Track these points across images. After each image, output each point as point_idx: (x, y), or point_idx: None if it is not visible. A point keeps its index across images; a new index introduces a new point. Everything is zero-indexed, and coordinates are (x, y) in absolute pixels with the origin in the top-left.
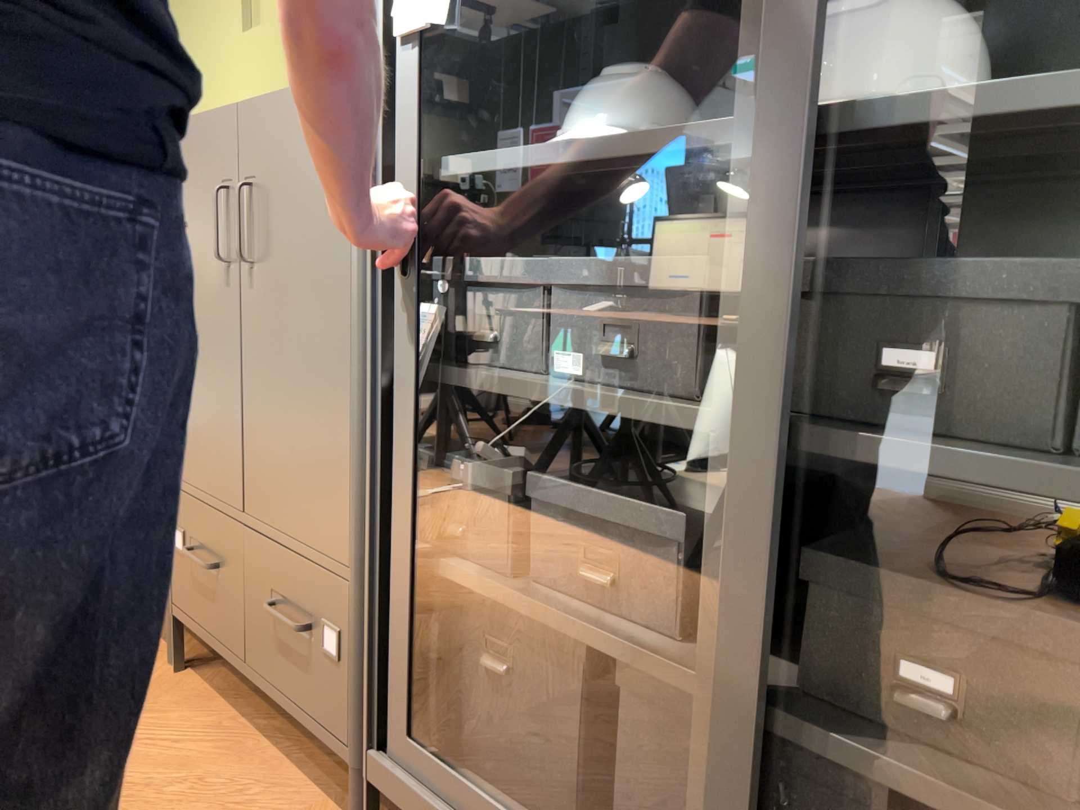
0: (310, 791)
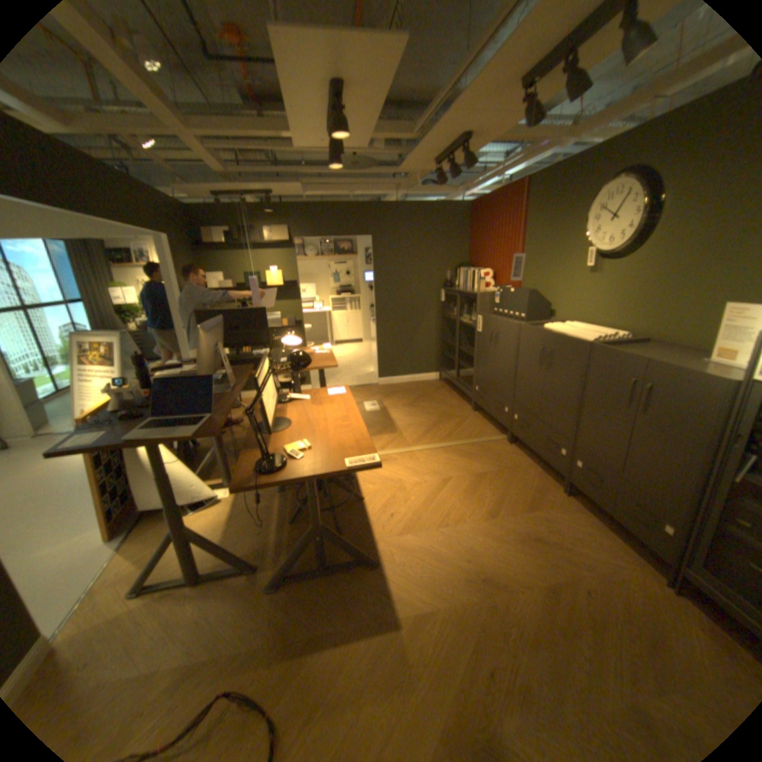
0: (639, 558)
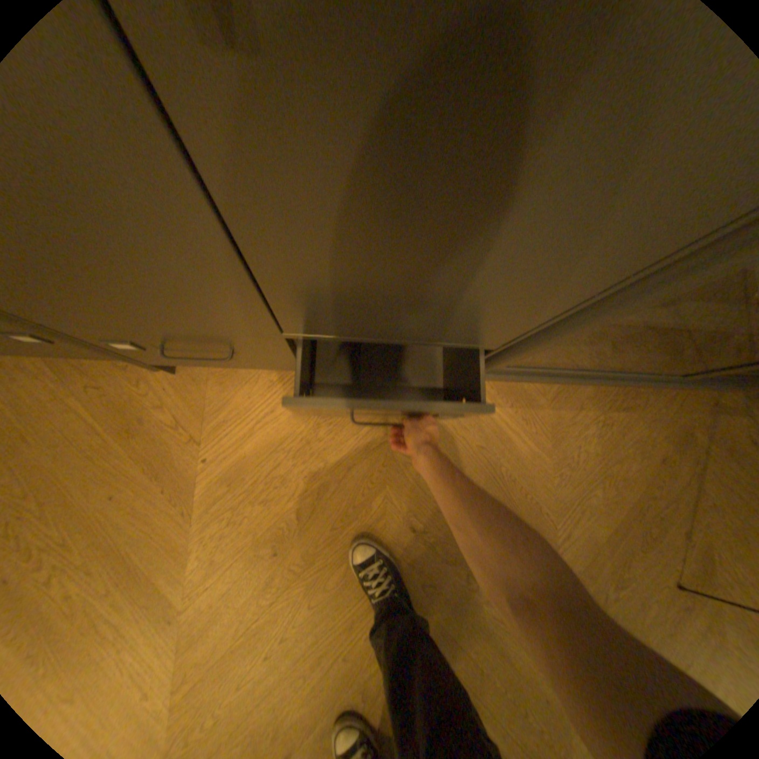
0: None
